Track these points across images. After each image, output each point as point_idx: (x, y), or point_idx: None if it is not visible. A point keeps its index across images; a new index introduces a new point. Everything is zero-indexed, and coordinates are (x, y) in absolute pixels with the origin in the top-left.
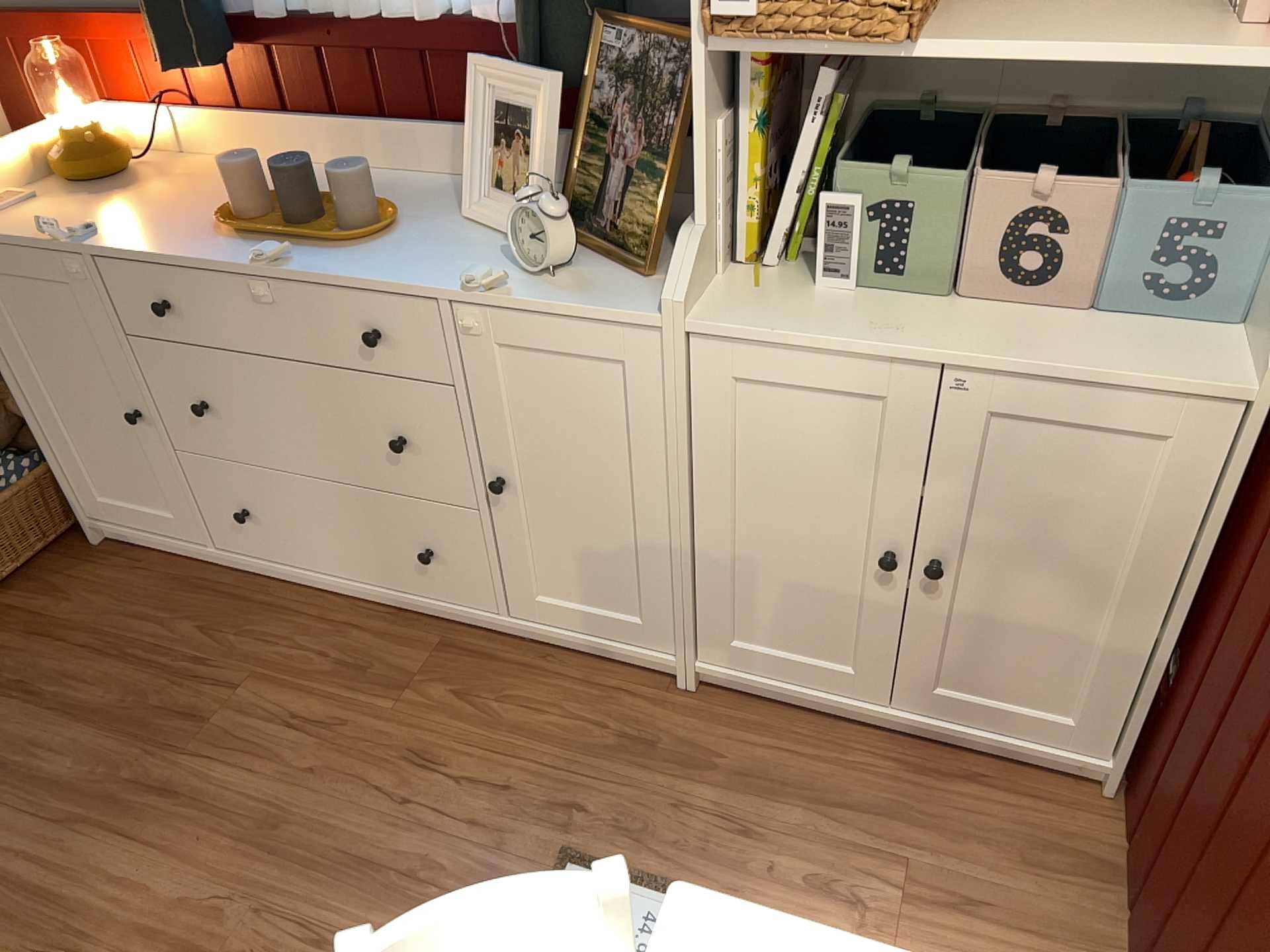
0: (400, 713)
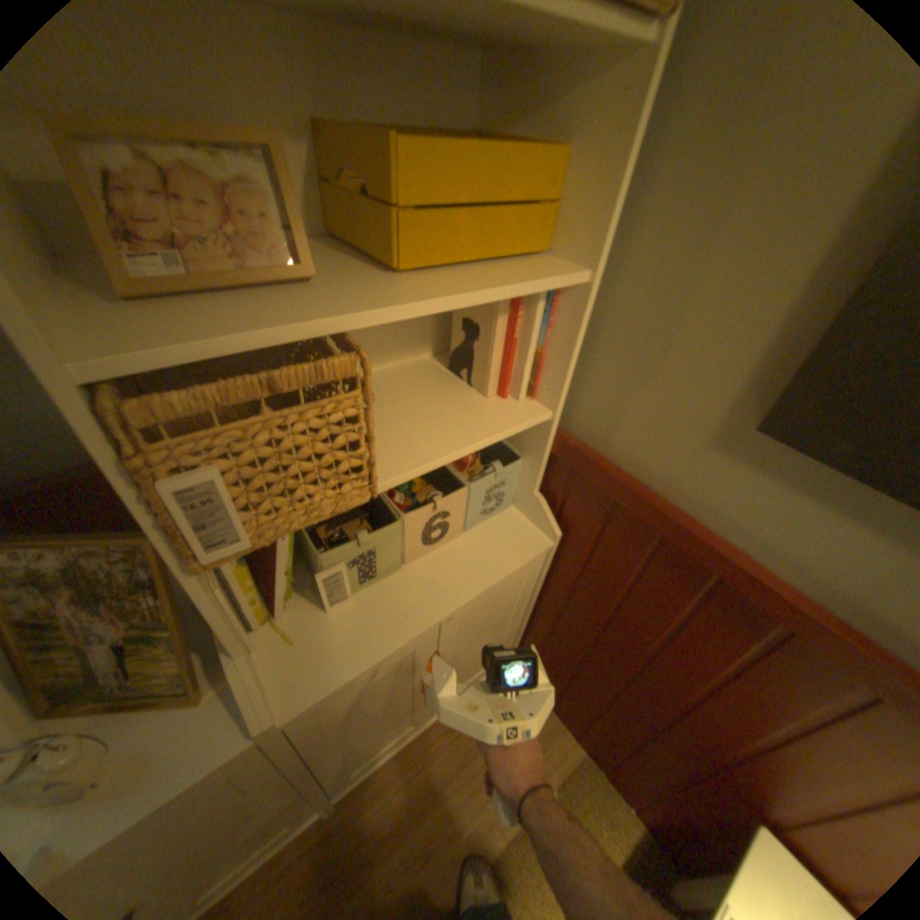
0: None
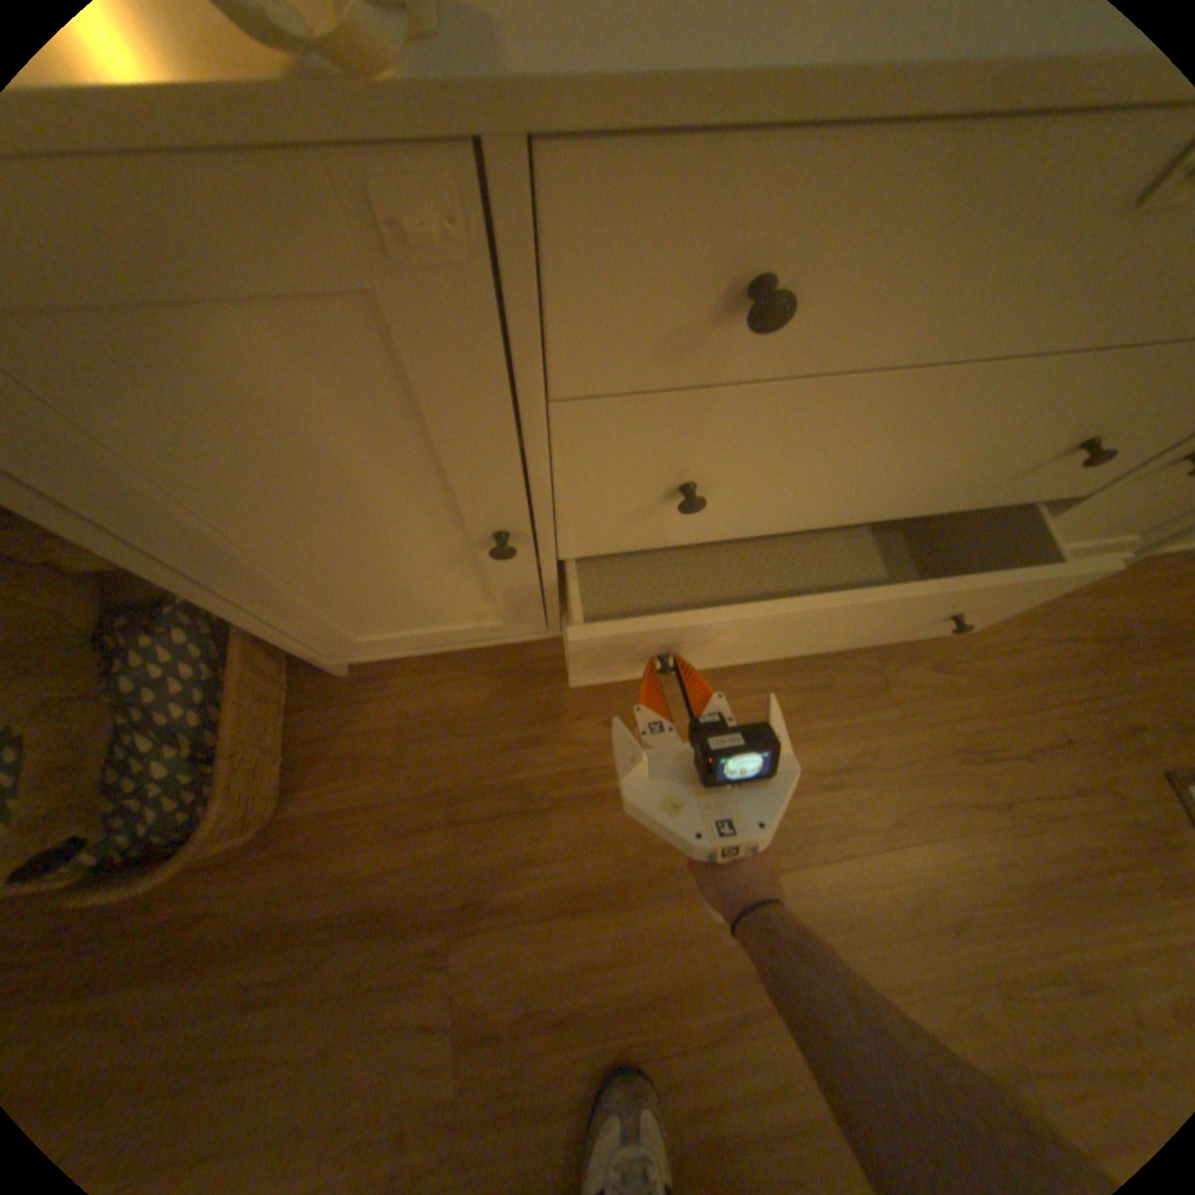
0: (912, 724)
